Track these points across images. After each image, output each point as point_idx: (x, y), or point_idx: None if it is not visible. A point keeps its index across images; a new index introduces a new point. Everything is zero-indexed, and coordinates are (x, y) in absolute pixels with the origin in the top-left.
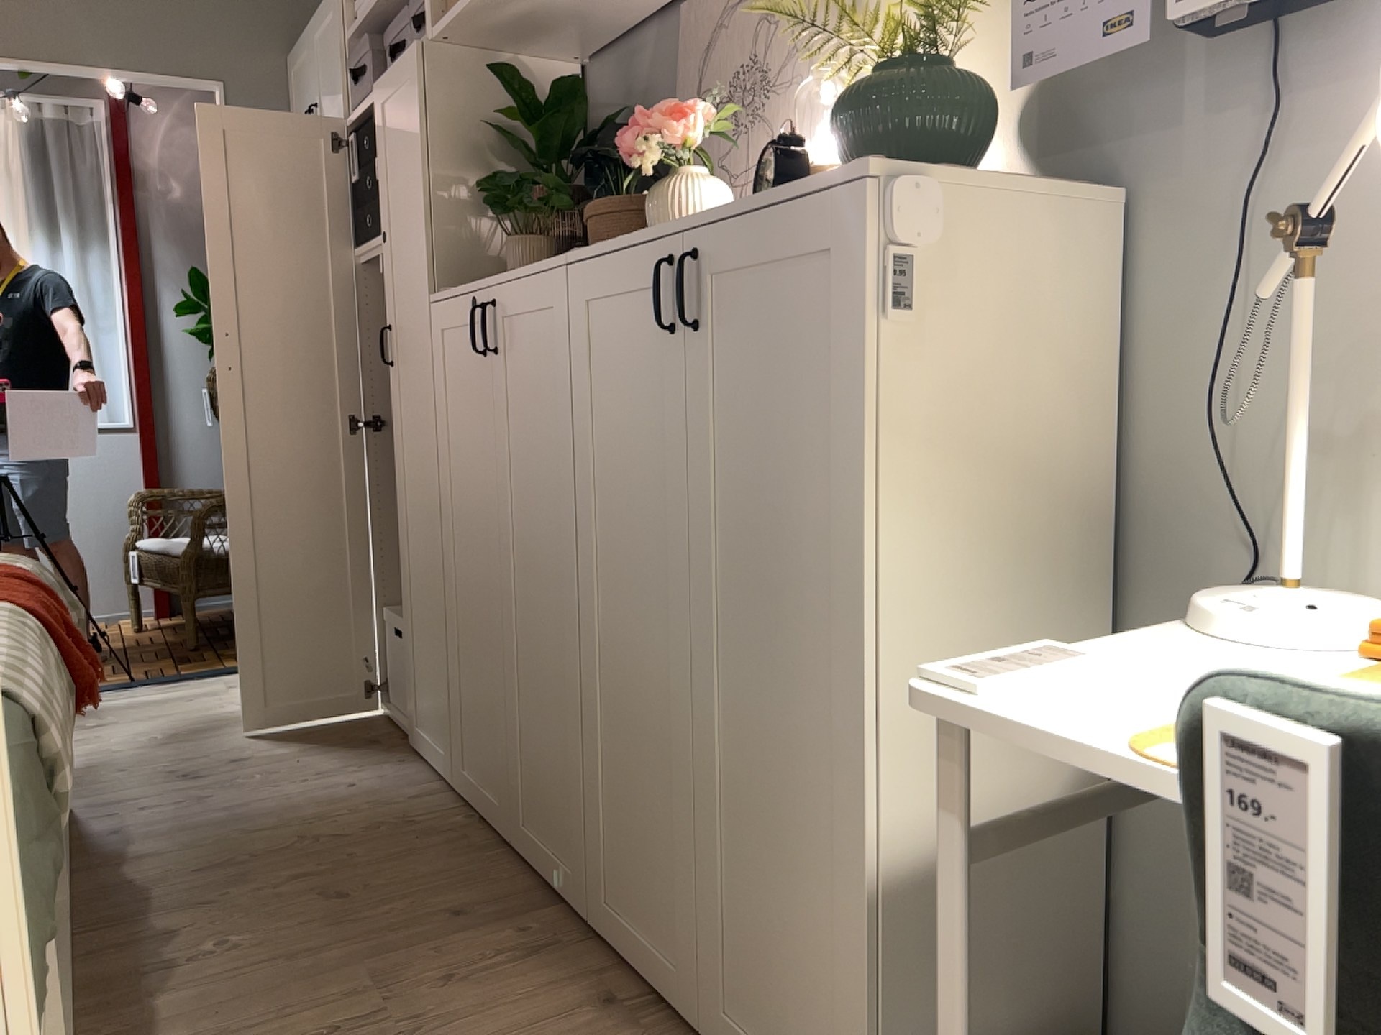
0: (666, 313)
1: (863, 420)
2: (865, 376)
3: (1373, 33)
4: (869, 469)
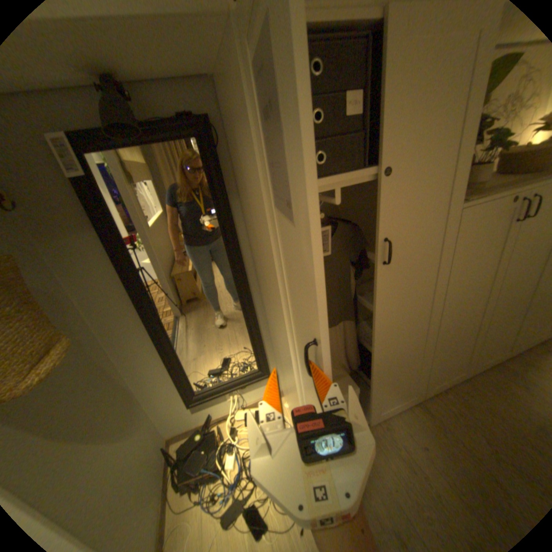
0: None
1: None
2: None
3: None
4: None
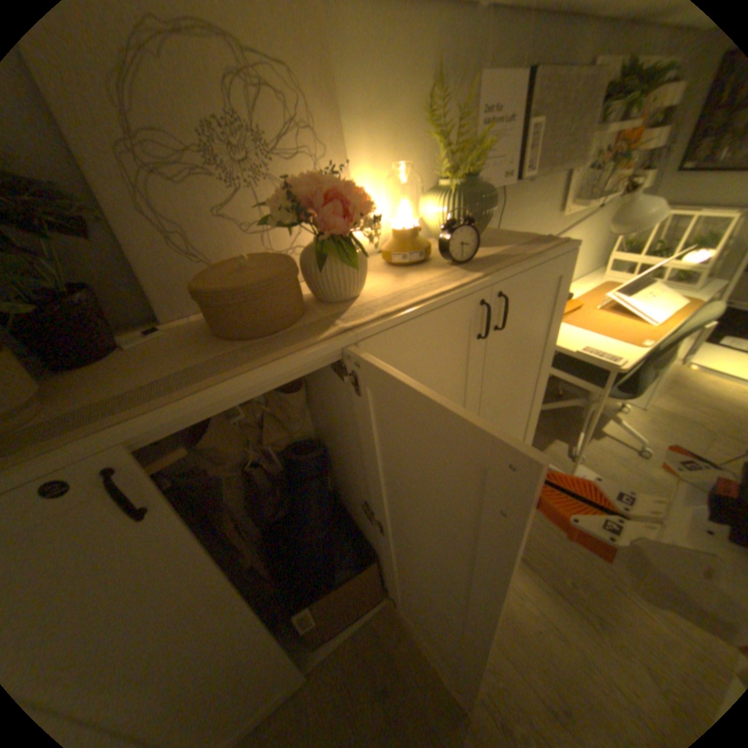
0: (475, 329)
1: (558, 325)
2: (561, 312)
3: (515, 182)
4: (556, 337)
